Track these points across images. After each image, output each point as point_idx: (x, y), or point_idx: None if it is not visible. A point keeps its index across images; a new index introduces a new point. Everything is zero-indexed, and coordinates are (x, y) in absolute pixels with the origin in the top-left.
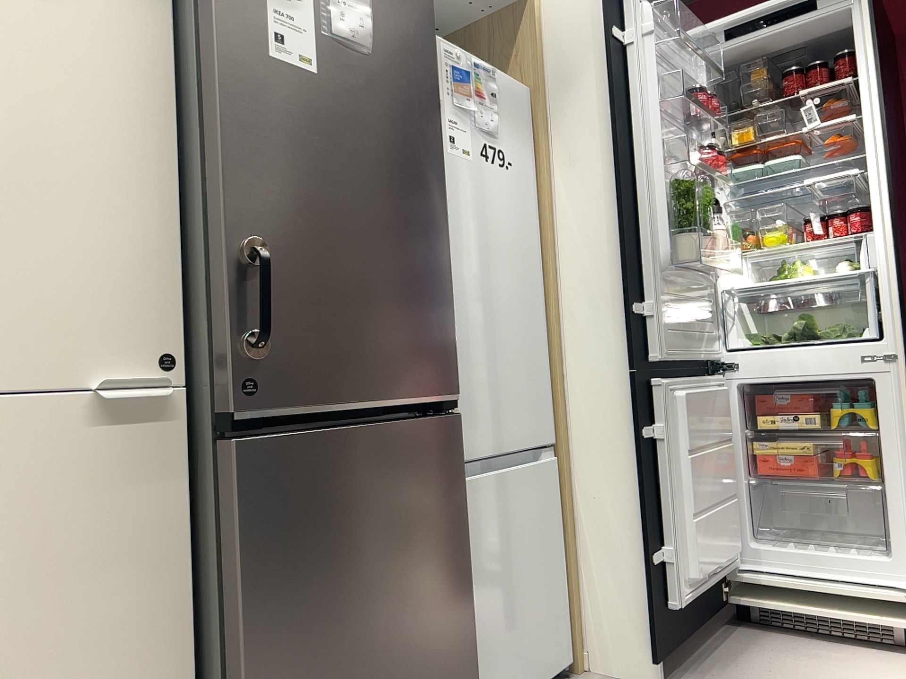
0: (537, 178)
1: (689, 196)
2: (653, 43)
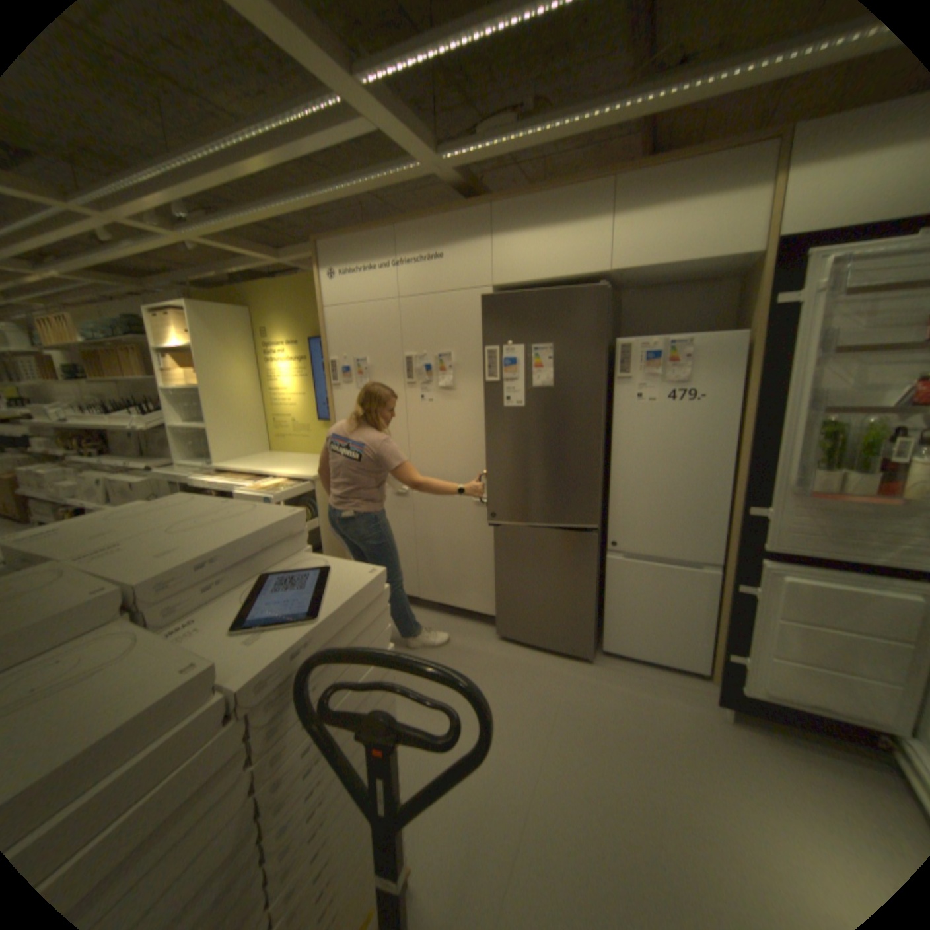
0: (749, 396)
1: (841, 437)
2: (825, 299)
